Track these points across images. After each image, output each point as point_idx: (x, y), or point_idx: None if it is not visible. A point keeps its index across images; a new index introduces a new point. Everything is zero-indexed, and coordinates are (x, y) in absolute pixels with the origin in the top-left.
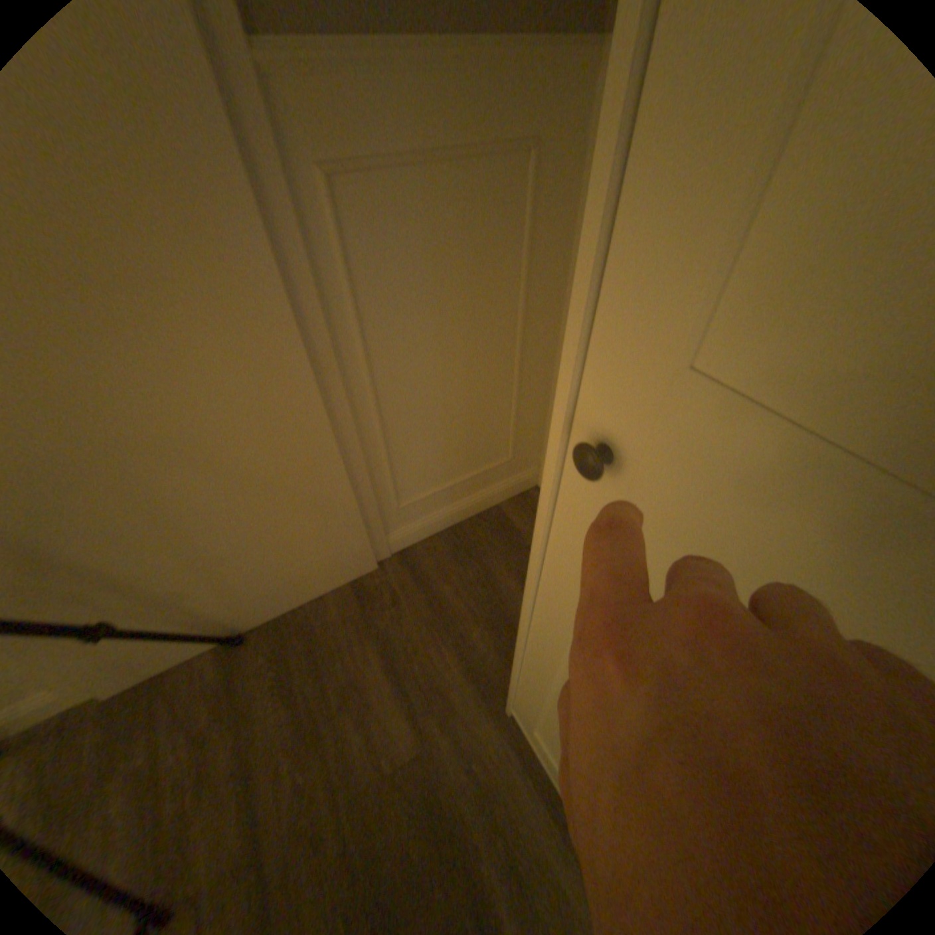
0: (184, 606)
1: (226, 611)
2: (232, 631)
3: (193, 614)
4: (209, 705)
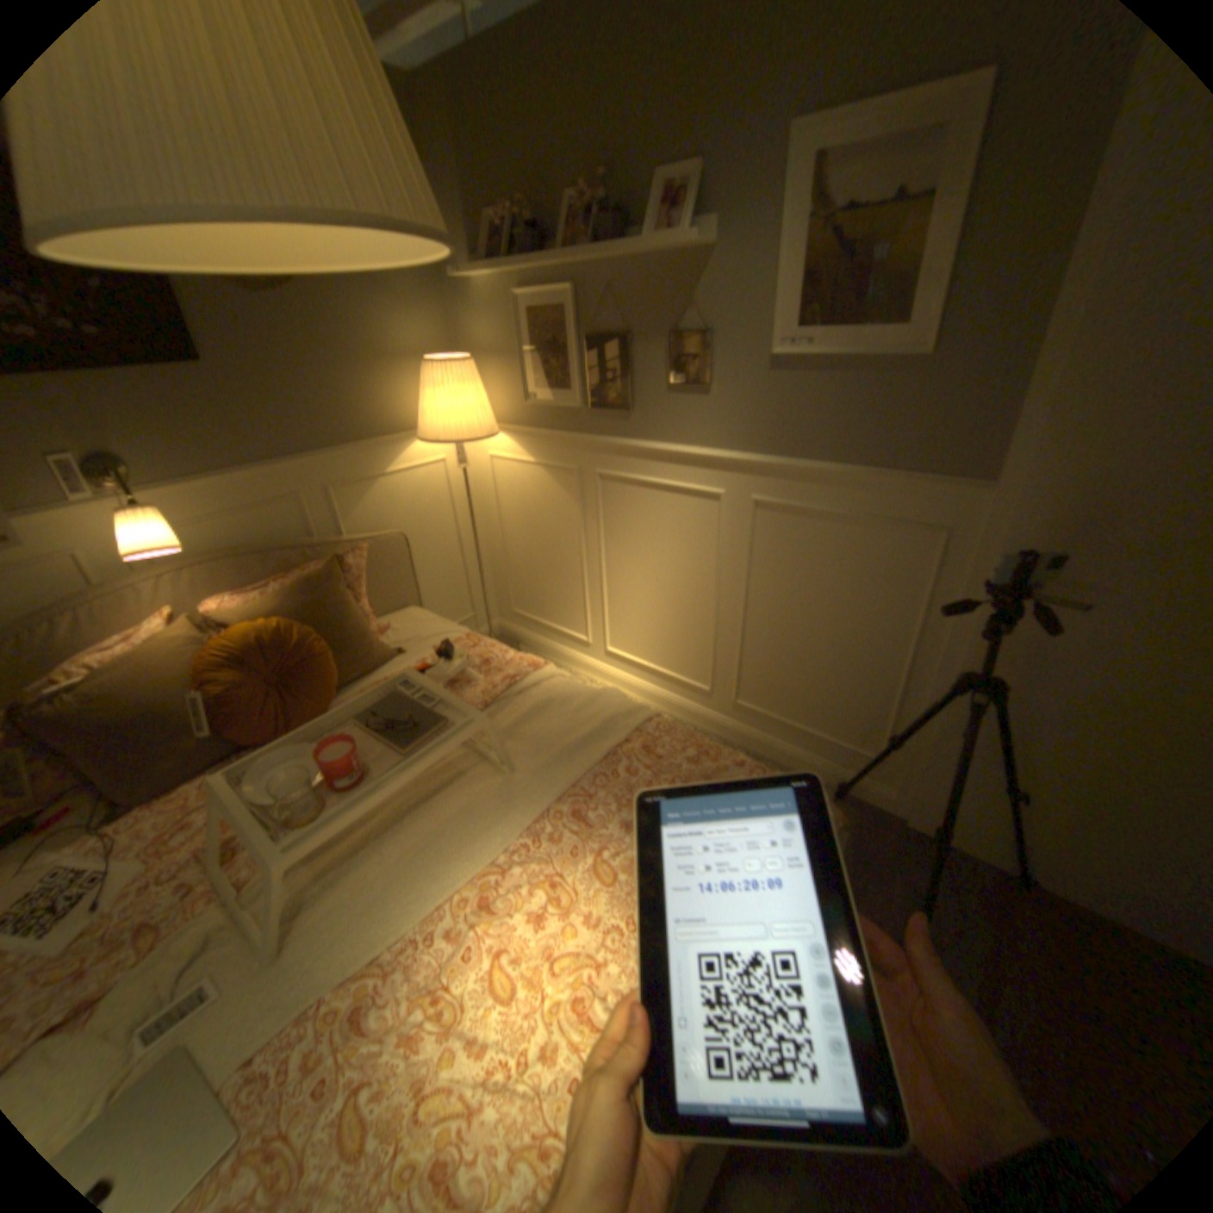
0: (1043, 827)
1: (1057, 859)
2: (1035, 875)
3: (1038, 838)
4: (988, 903)
